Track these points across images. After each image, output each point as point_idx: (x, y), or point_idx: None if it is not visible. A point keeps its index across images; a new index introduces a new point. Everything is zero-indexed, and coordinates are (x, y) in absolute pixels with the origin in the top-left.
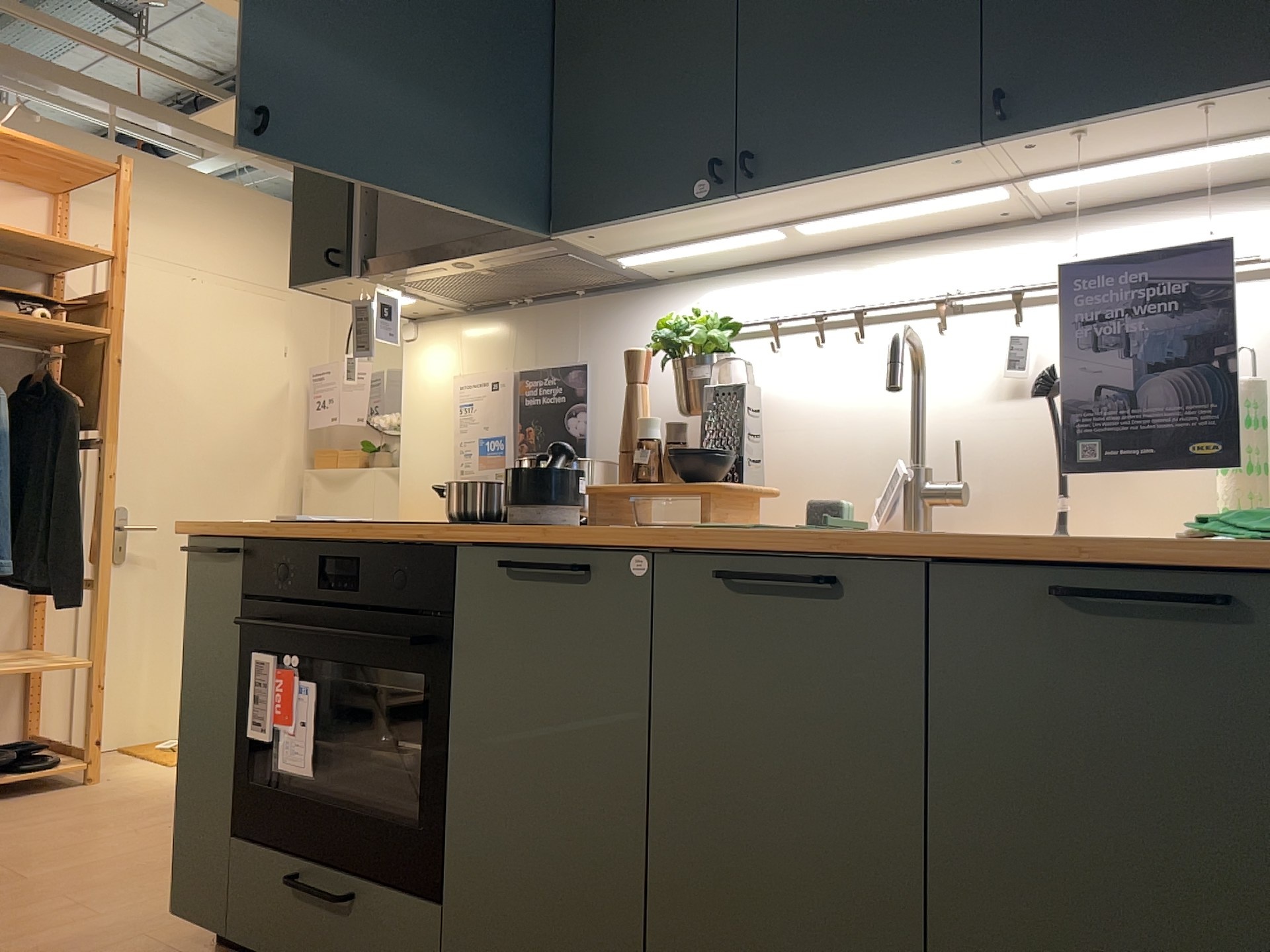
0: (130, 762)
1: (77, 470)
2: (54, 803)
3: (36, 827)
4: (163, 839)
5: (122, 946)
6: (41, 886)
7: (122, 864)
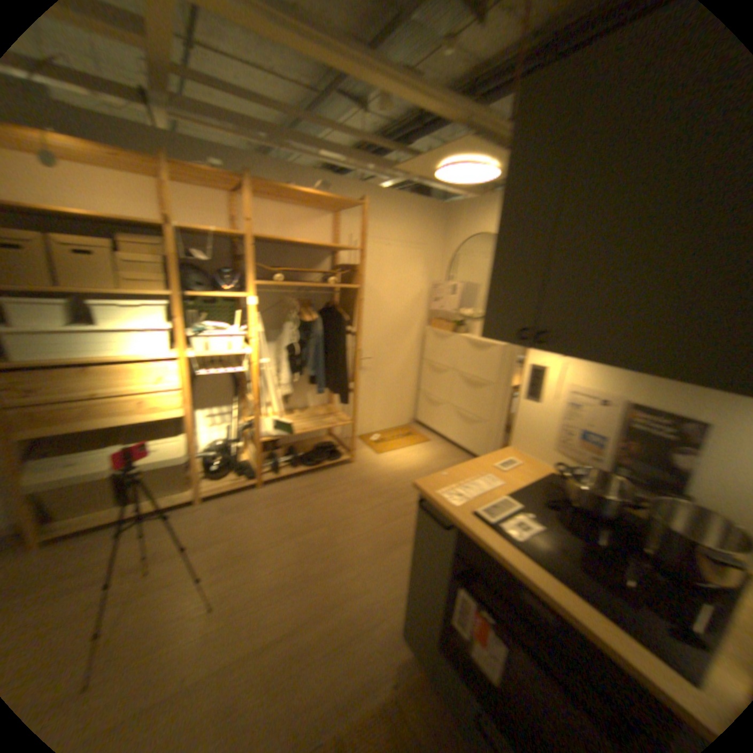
0: (362, 448)
1: (344, 350)
2: (340, 478)
3: (336, 497)
4: (382, 521)
5: (379, 627)
6: (343, 553)
7: (370, 540)
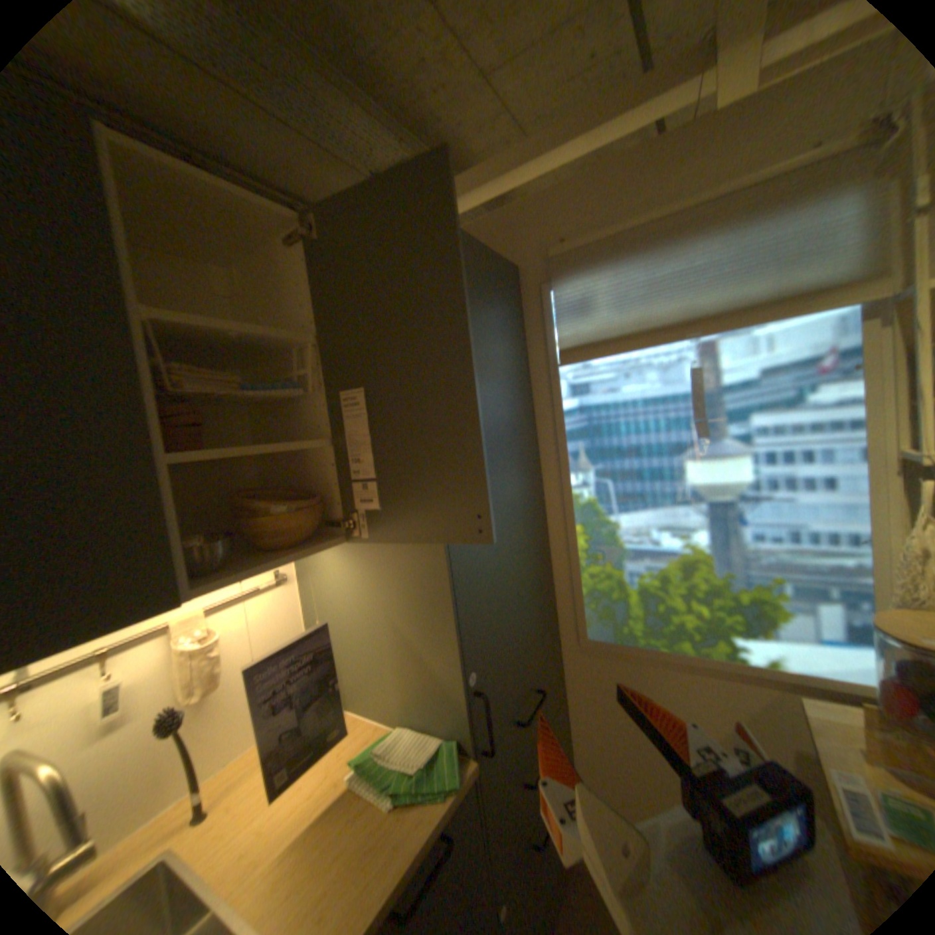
0: None
1: None
2: None
3: None
4: None
5: None
6: None
7: None
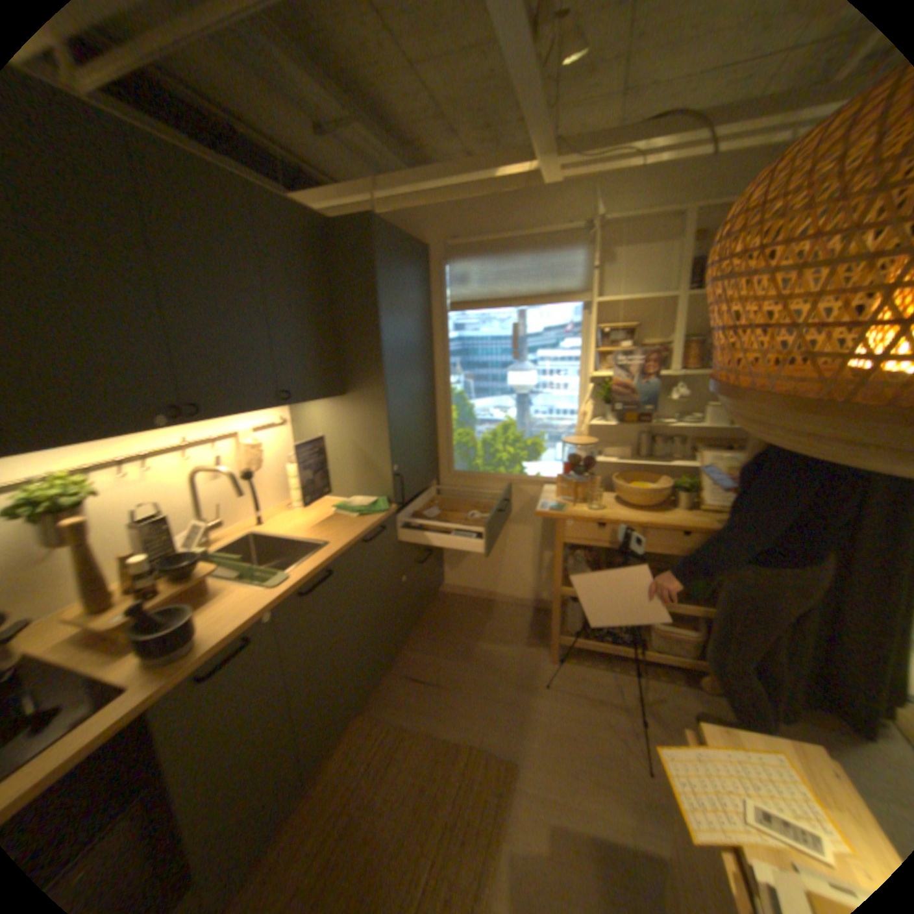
0: None
1: None
2: None
3: None
4: None
5: None
6: None
7: None
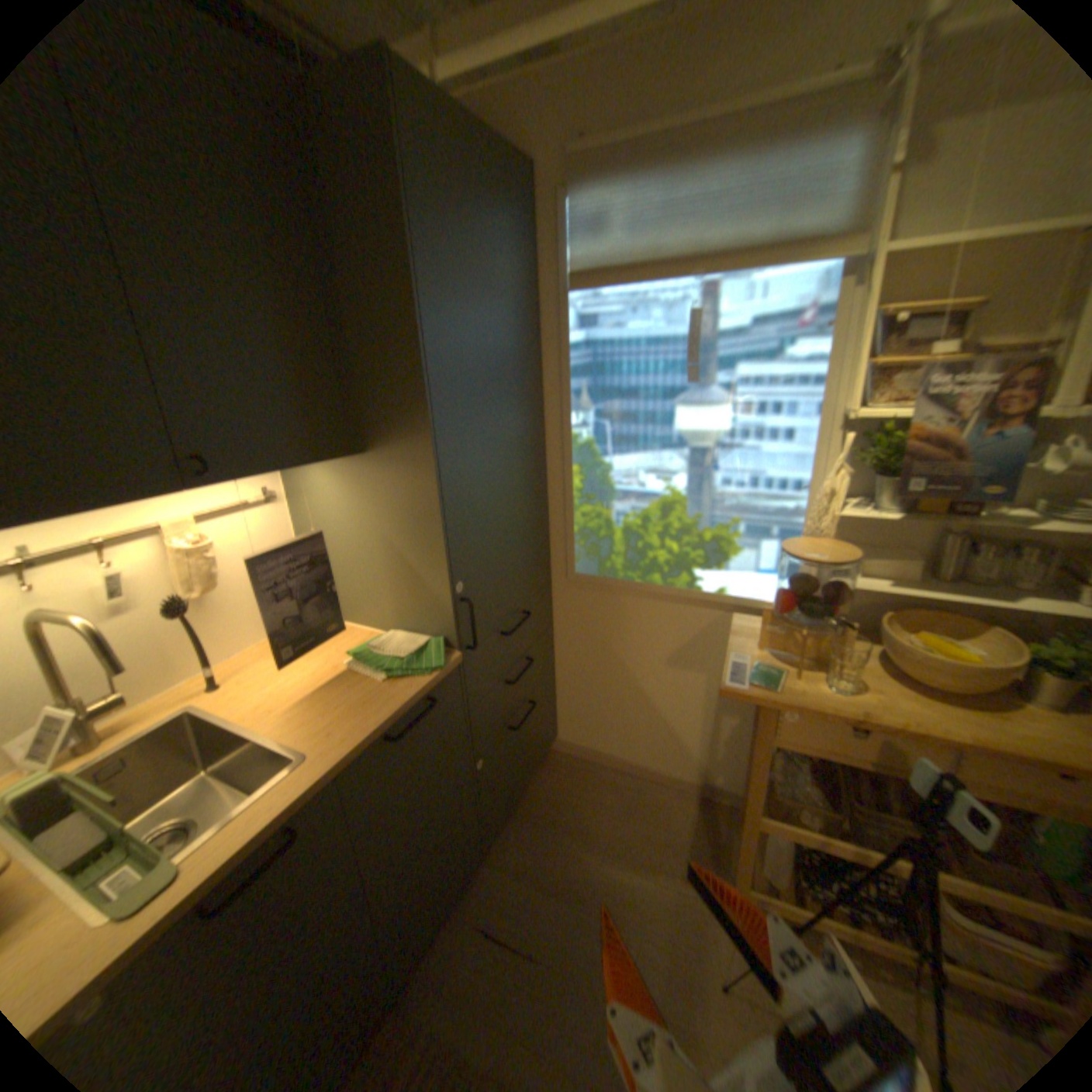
0: None
1: None
2: None
3: None
4: None
5: None
6: None
7: None
